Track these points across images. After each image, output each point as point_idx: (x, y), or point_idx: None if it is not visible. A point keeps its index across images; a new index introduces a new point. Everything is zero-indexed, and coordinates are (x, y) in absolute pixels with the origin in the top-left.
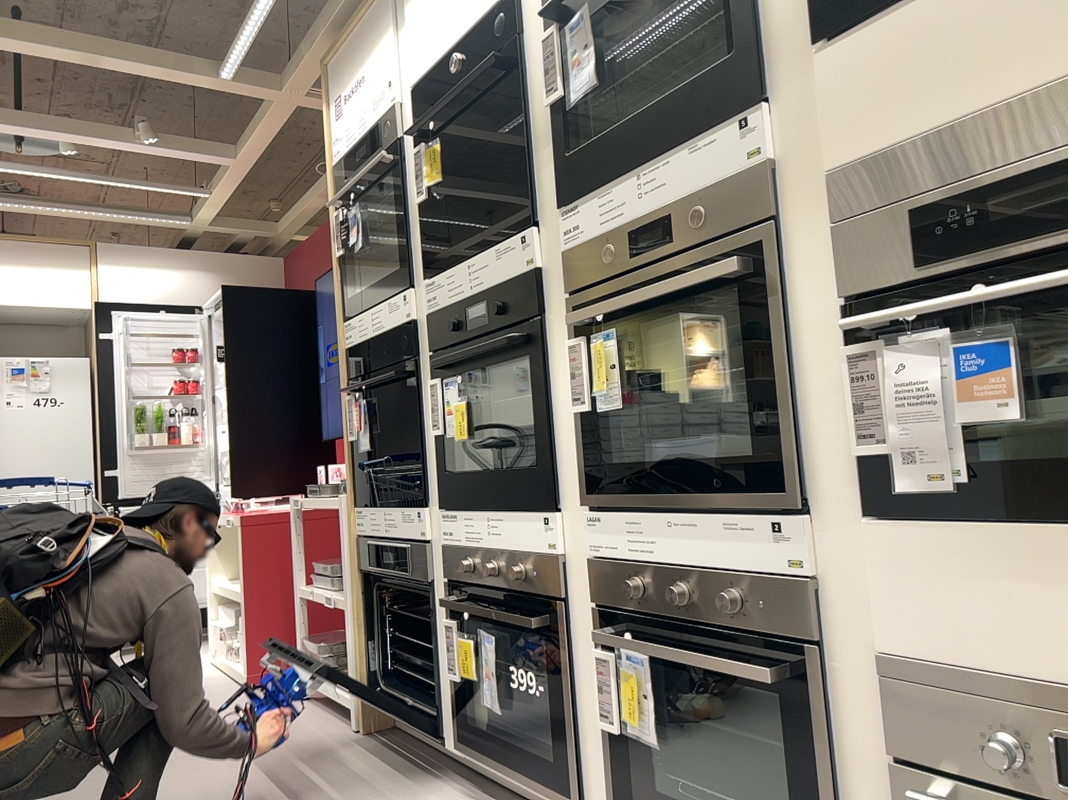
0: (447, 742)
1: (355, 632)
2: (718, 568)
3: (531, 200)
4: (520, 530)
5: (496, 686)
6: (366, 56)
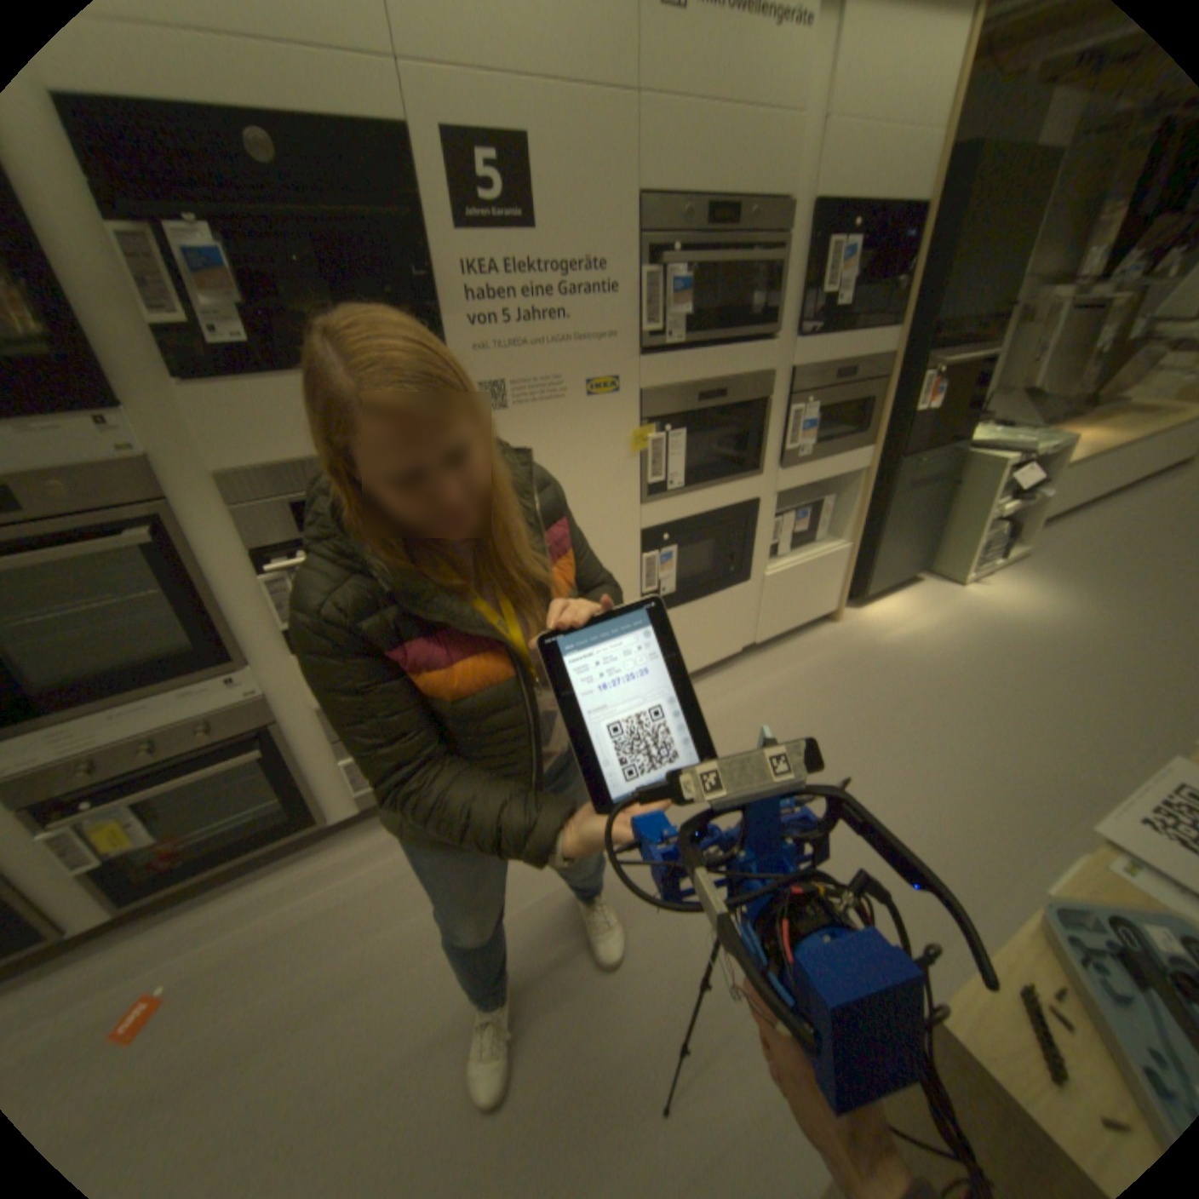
0: None
1: None
2: (175, 723)
3: None
4: None
5: None
6: None
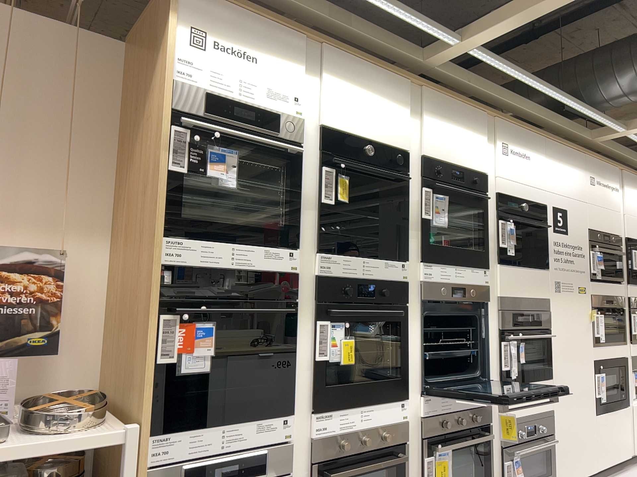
0: None
1: None
2: (469, 408)
3: (406, 249)
4: (386, 412)
5: None
6: (266, 50)
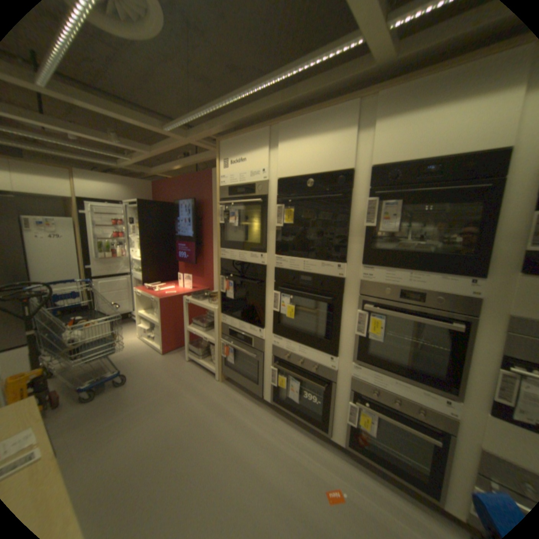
0: (265, 399)
1: (219, 353)
2: (416, 403)
3: (344, 254)
4: (317, 357)
5: (298, 397)
6: (247, 151)
